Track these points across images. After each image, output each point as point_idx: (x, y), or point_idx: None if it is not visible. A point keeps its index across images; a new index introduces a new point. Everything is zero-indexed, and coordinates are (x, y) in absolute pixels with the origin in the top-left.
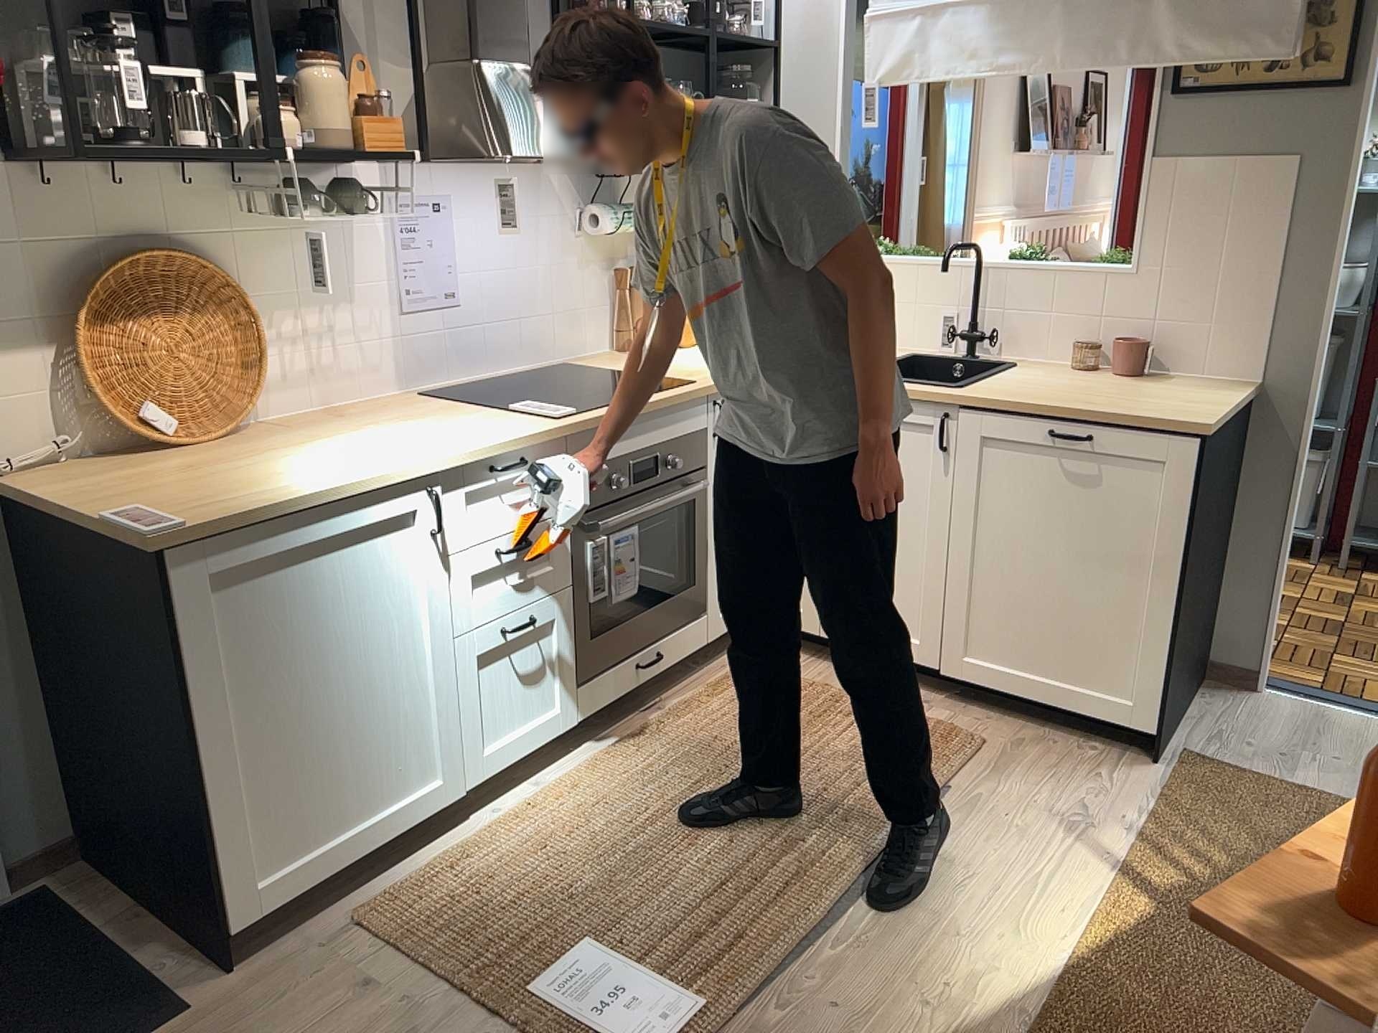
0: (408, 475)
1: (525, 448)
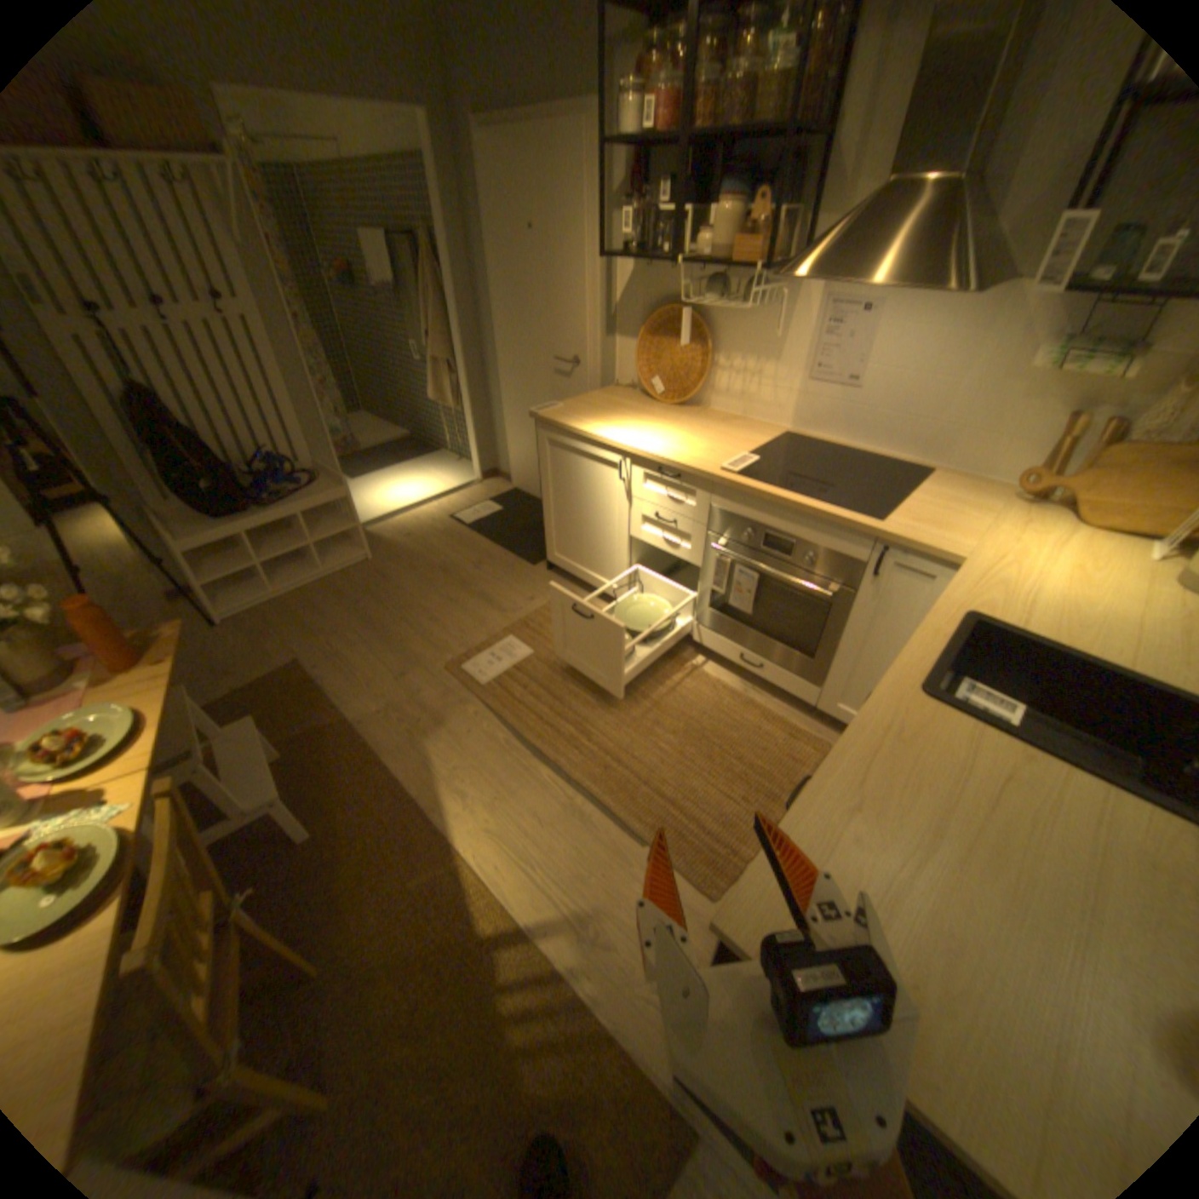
0: (612, 444)
1: (680, 470)
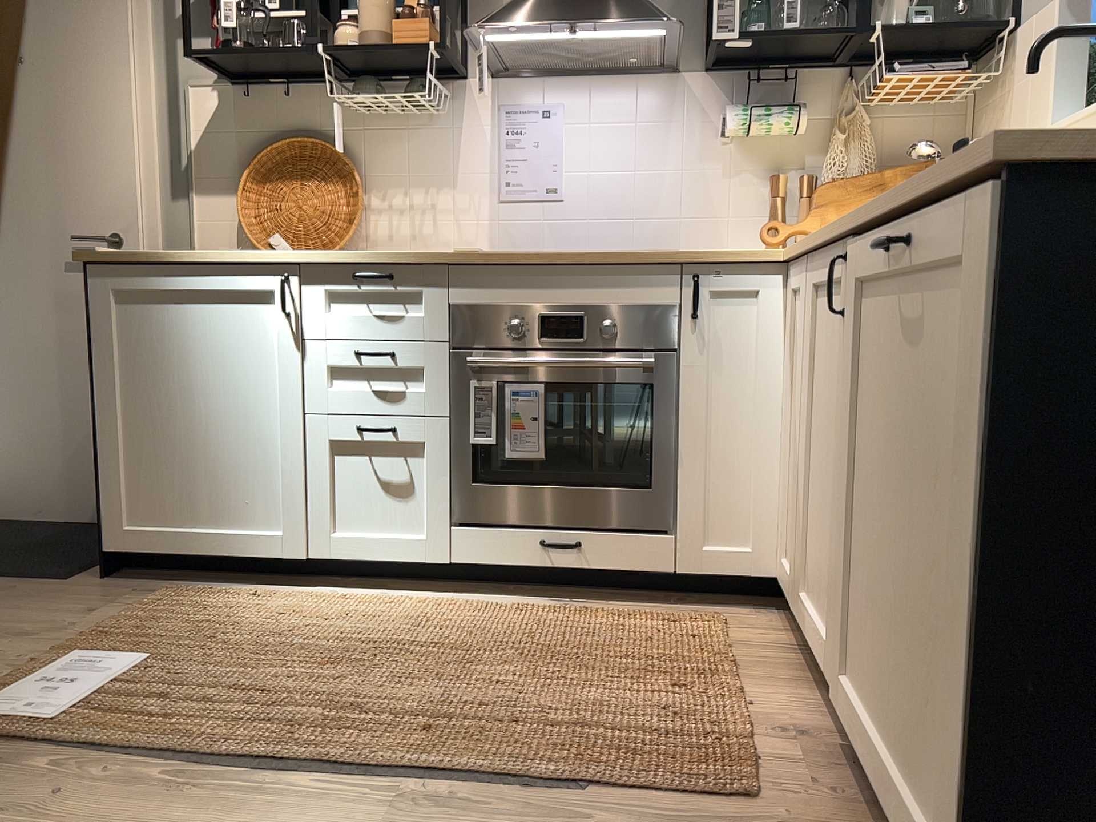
0: (264, 259)
1: (393, 265)
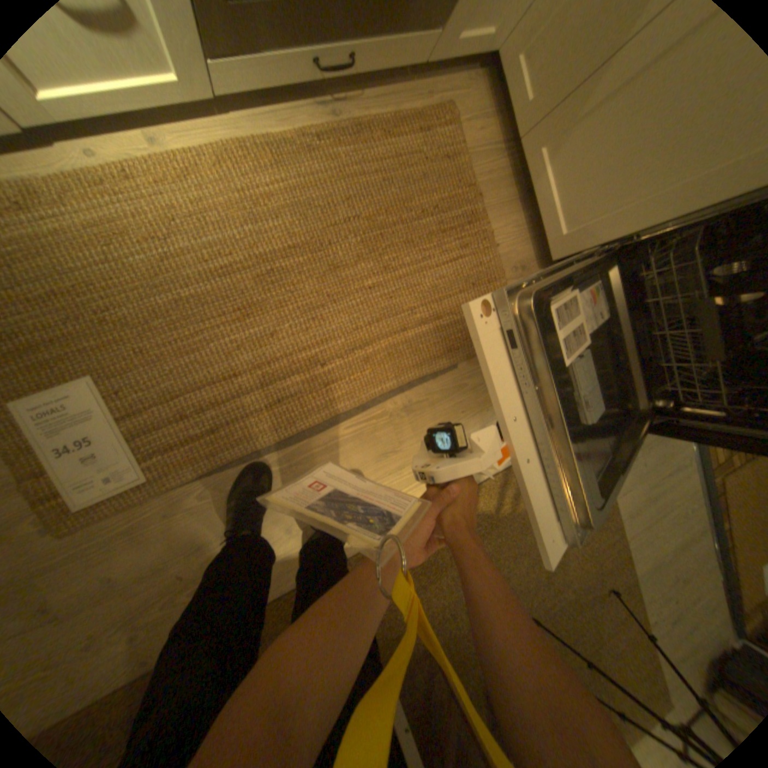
0: None
1: None
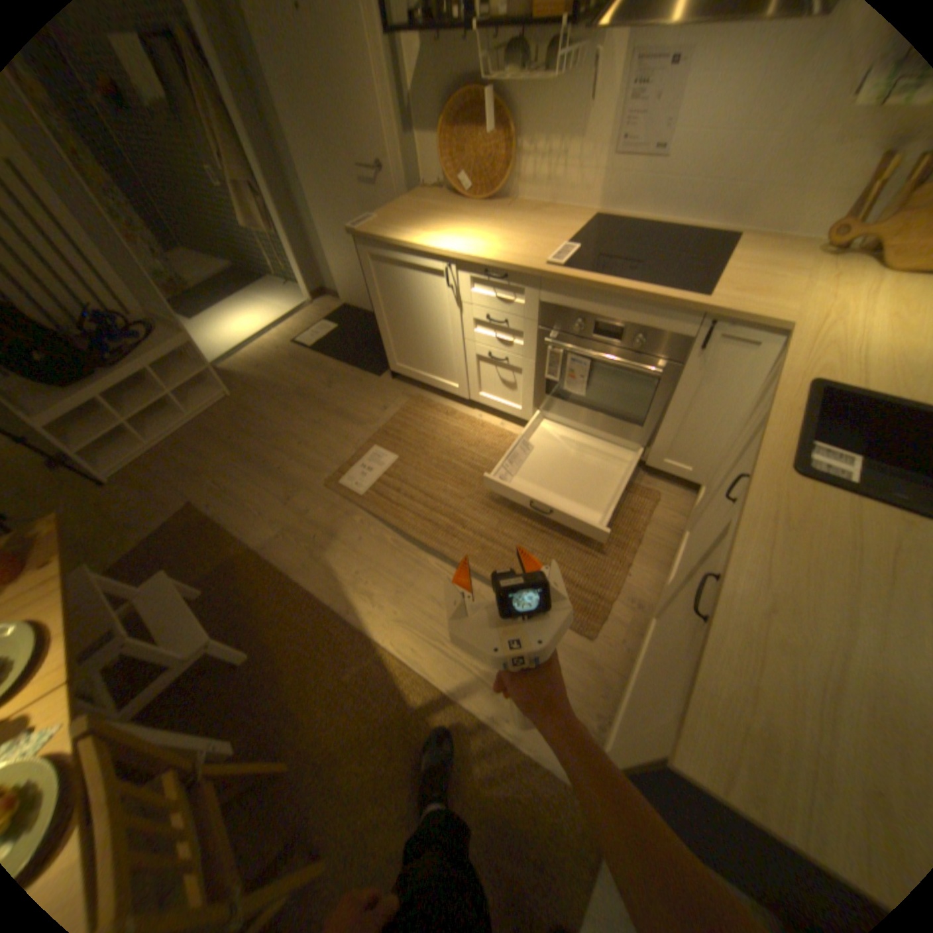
0: (436, 253)
1: (507, 271)
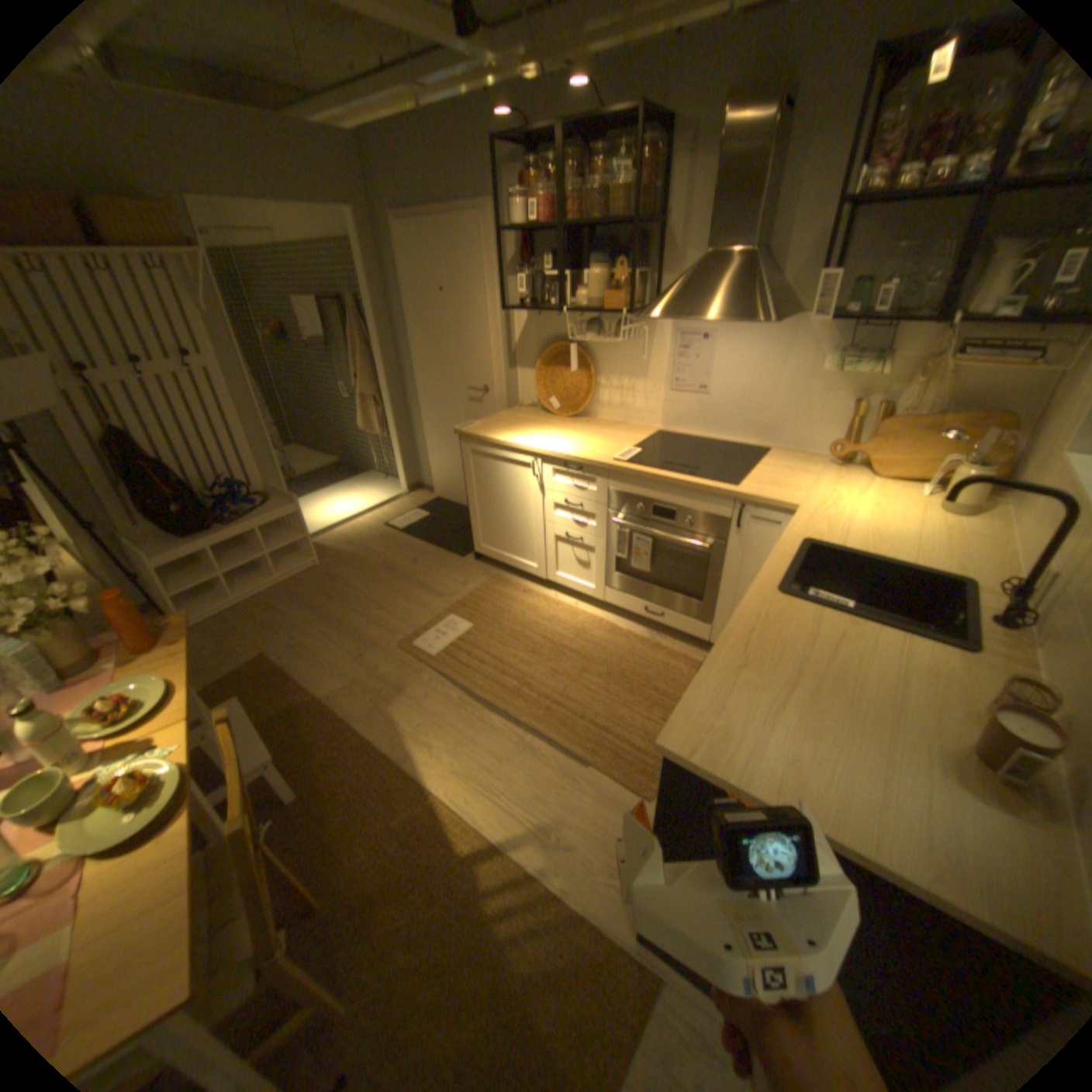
0: (525, 449)
1: (581, 464)
